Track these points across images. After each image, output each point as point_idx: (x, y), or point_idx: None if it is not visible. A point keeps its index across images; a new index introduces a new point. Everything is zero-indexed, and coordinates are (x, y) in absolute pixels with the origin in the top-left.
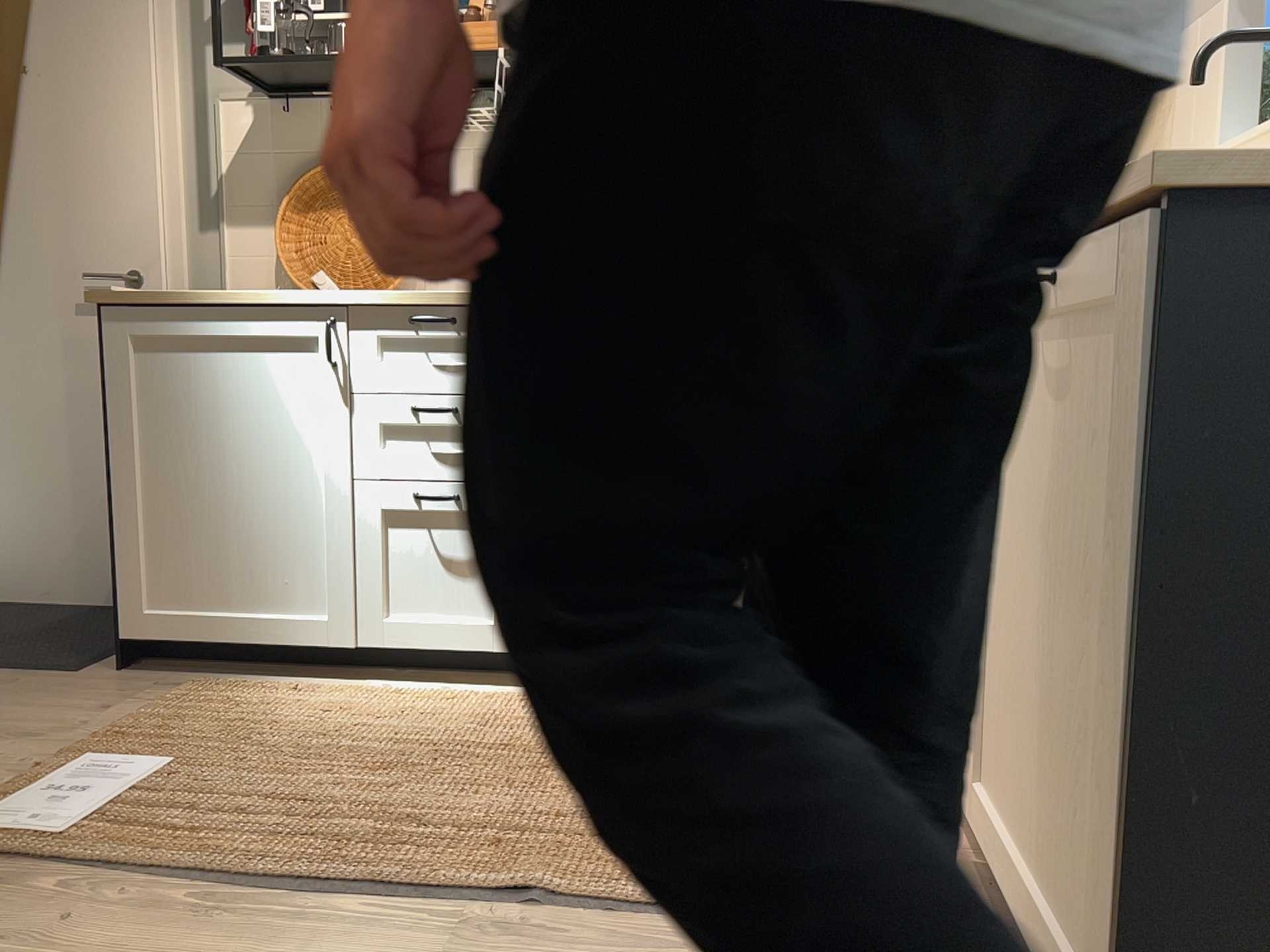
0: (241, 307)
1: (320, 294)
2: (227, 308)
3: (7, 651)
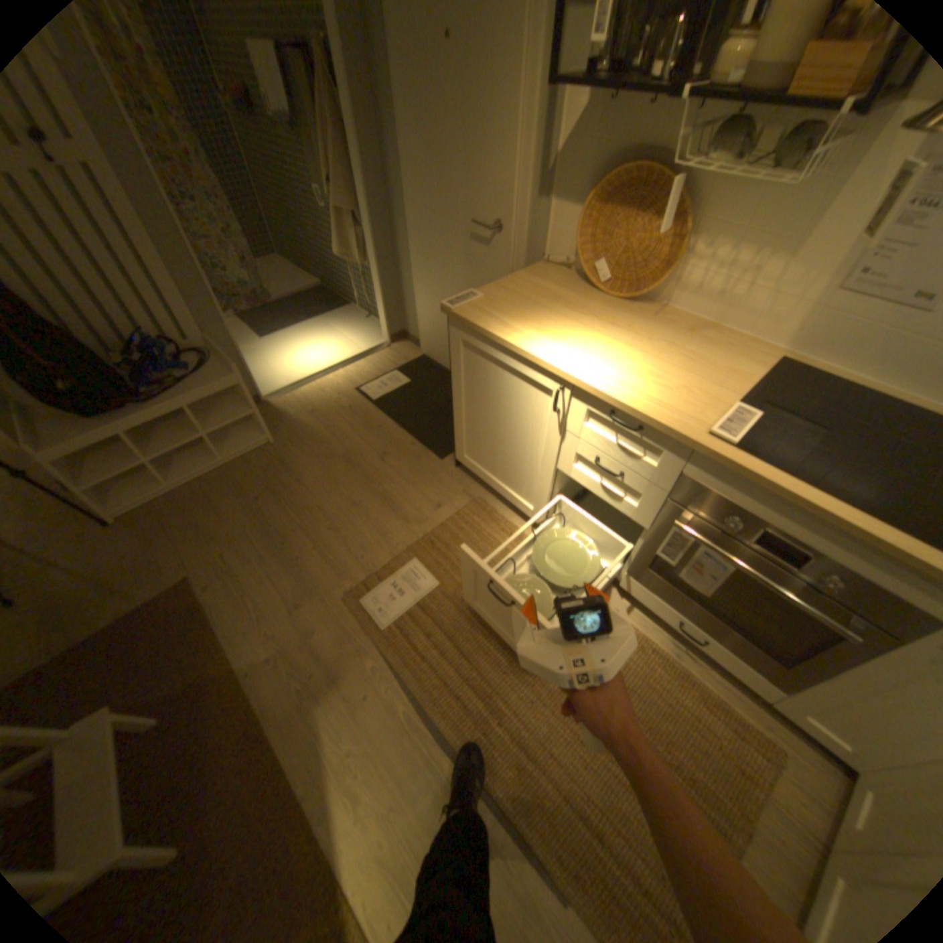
0: (515, 350)
1: (560, 366)
2: (507, 348)
3: (426, 424)
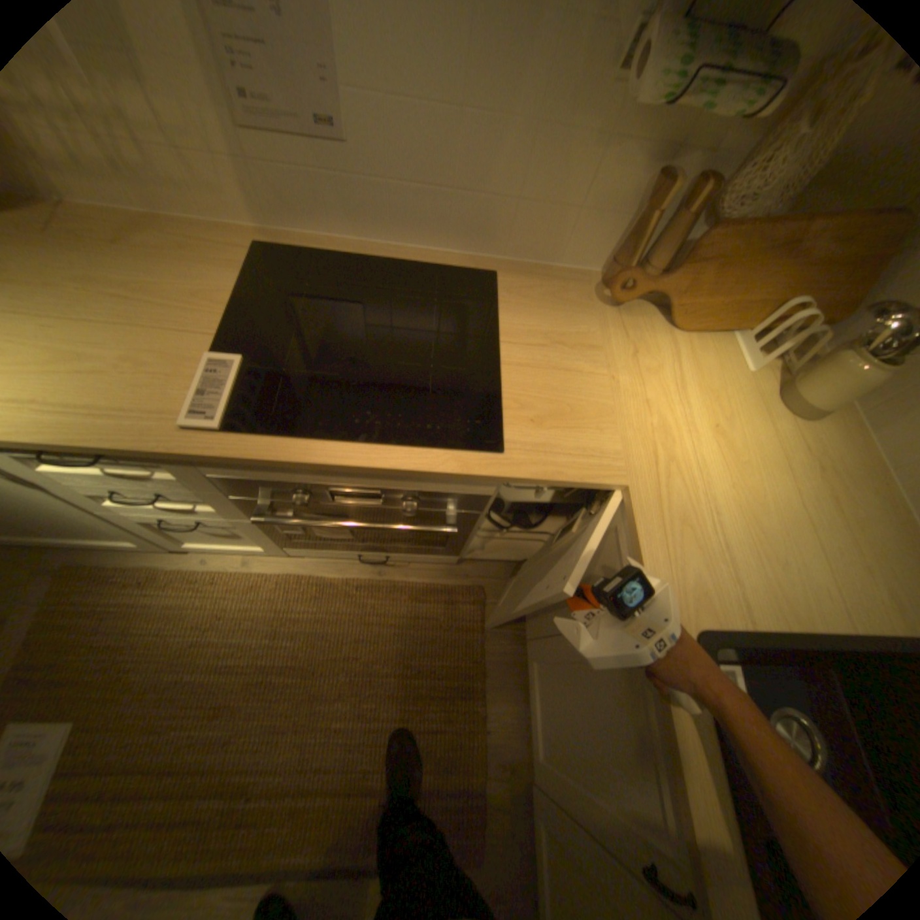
0: None
1: None
2: None
3: None
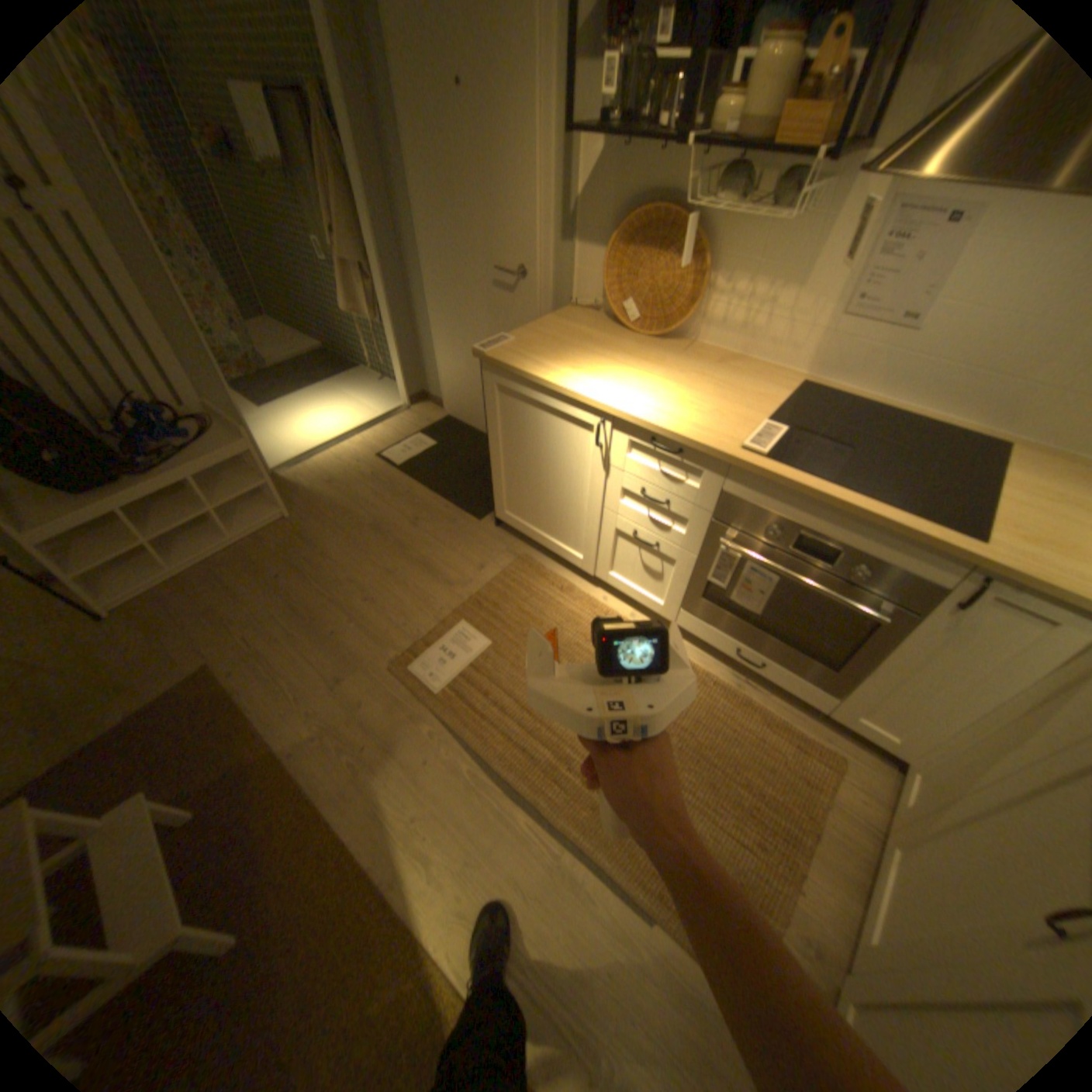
0: (553, 389)
1: (599, 399)
2: (545, 387)
3: (459, 486)
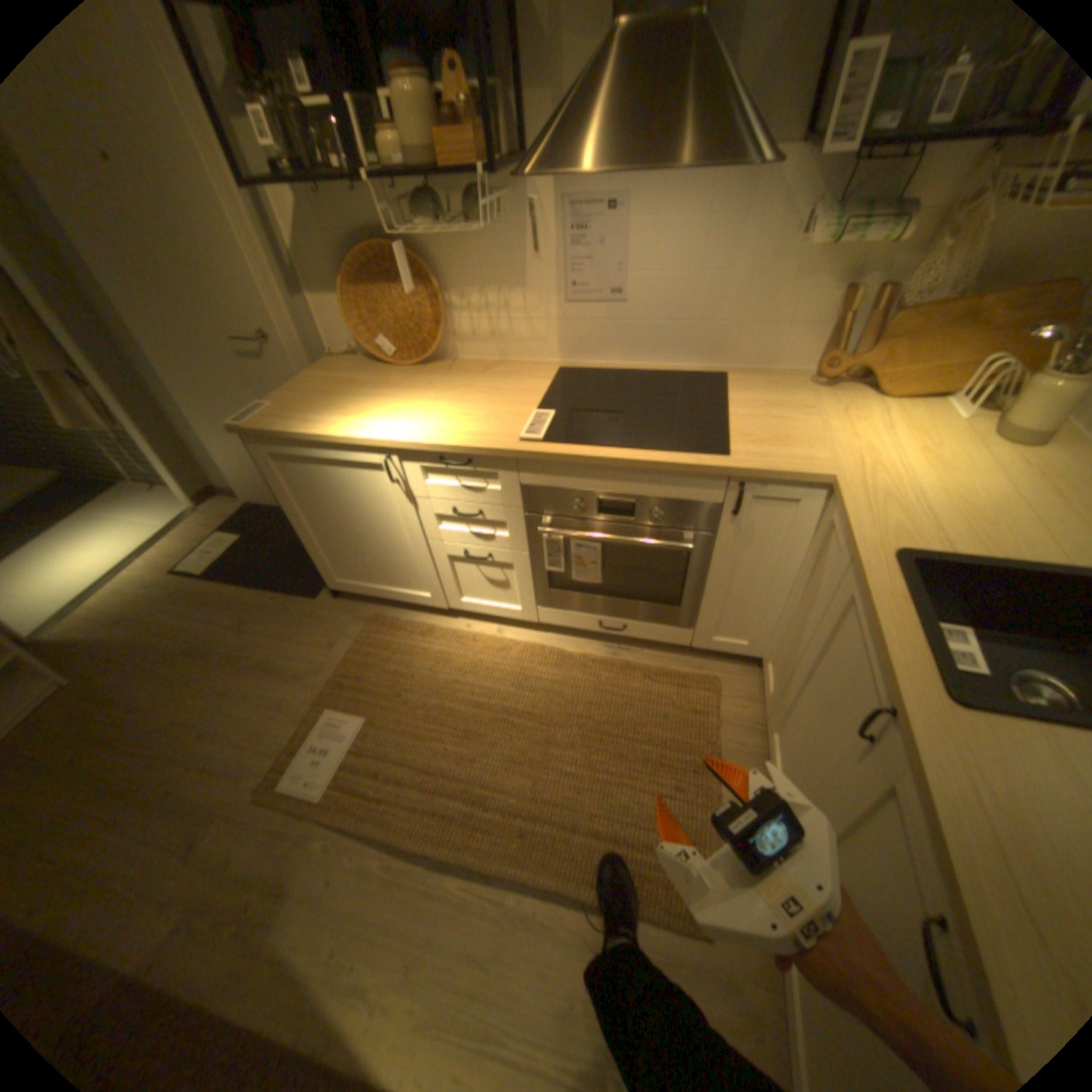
0: (327, 440)
1: (375, 436)
2: (318, 441)
3: (281, 570)
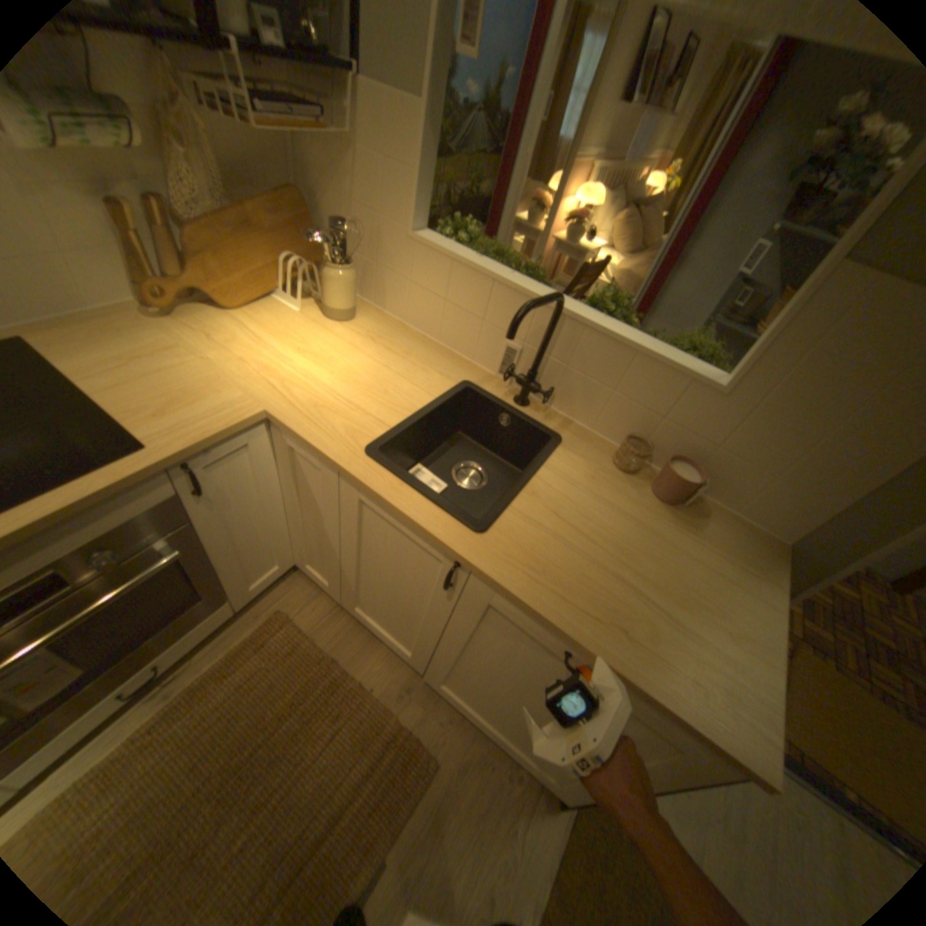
0: None
1: None
2: None
3: None
